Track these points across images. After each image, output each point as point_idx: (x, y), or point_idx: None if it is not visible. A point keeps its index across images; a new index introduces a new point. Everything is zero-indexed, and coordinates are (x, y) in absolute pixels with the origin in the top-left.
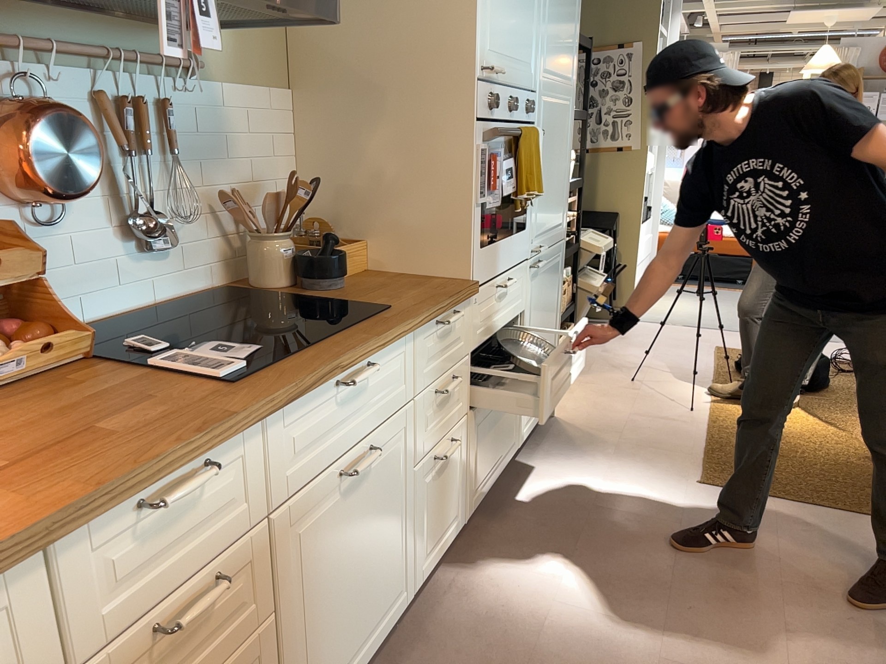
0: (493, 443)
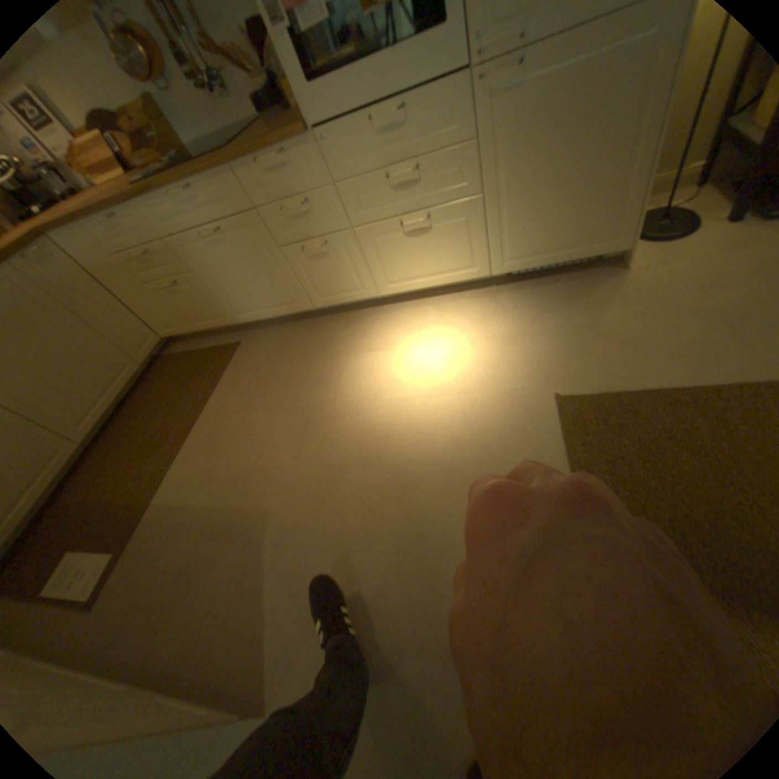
0: (416, 258)
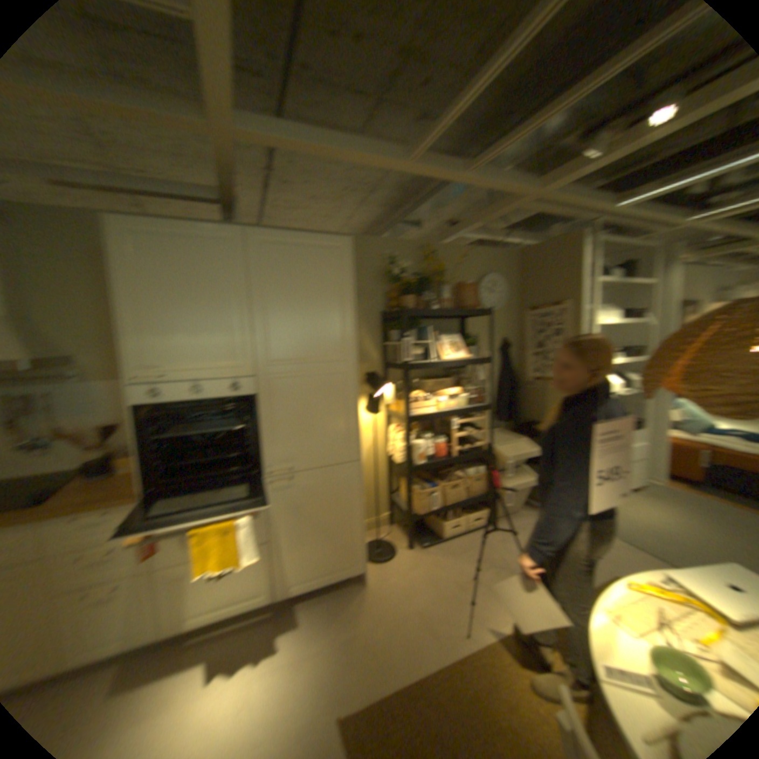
0: (204, 598)
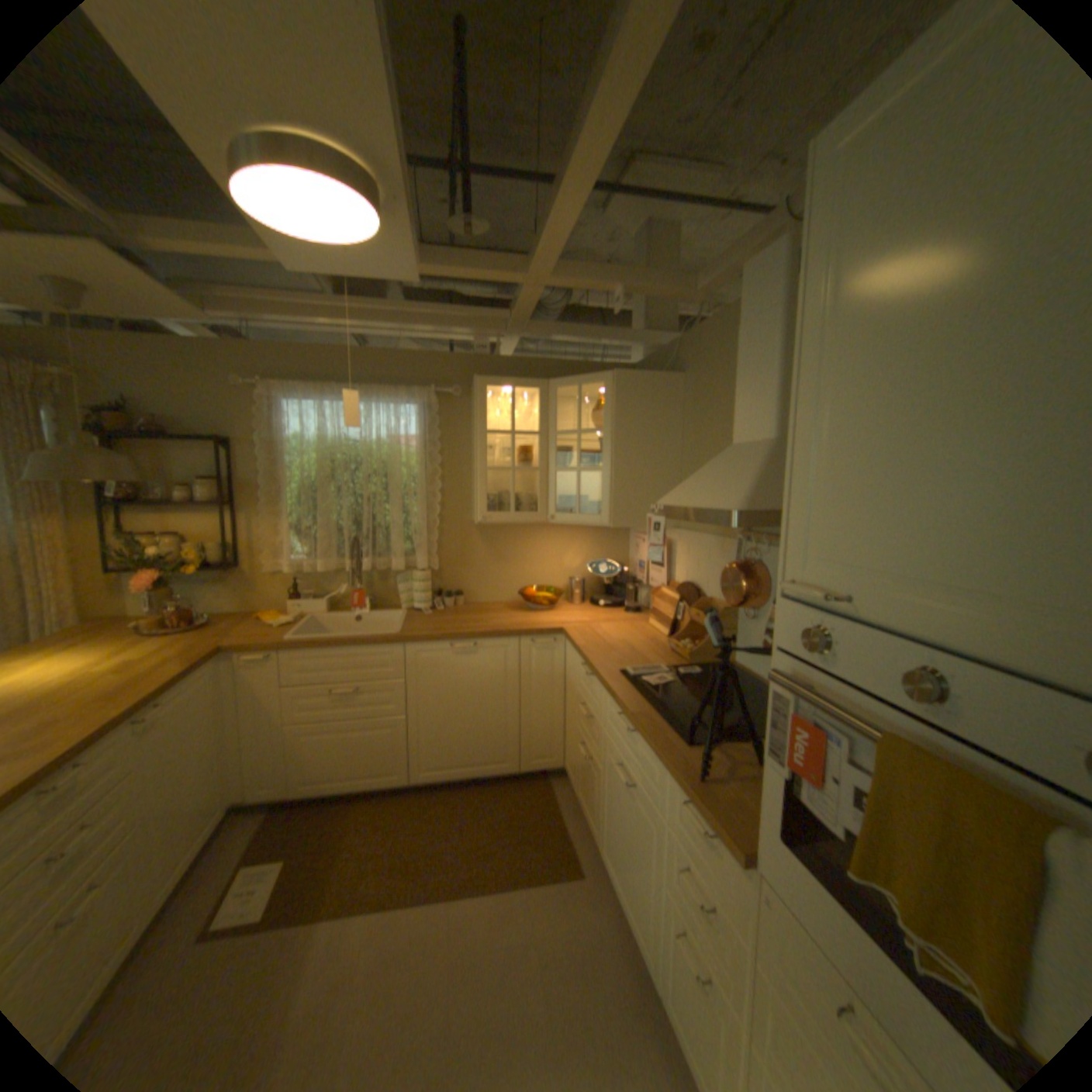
0: None
